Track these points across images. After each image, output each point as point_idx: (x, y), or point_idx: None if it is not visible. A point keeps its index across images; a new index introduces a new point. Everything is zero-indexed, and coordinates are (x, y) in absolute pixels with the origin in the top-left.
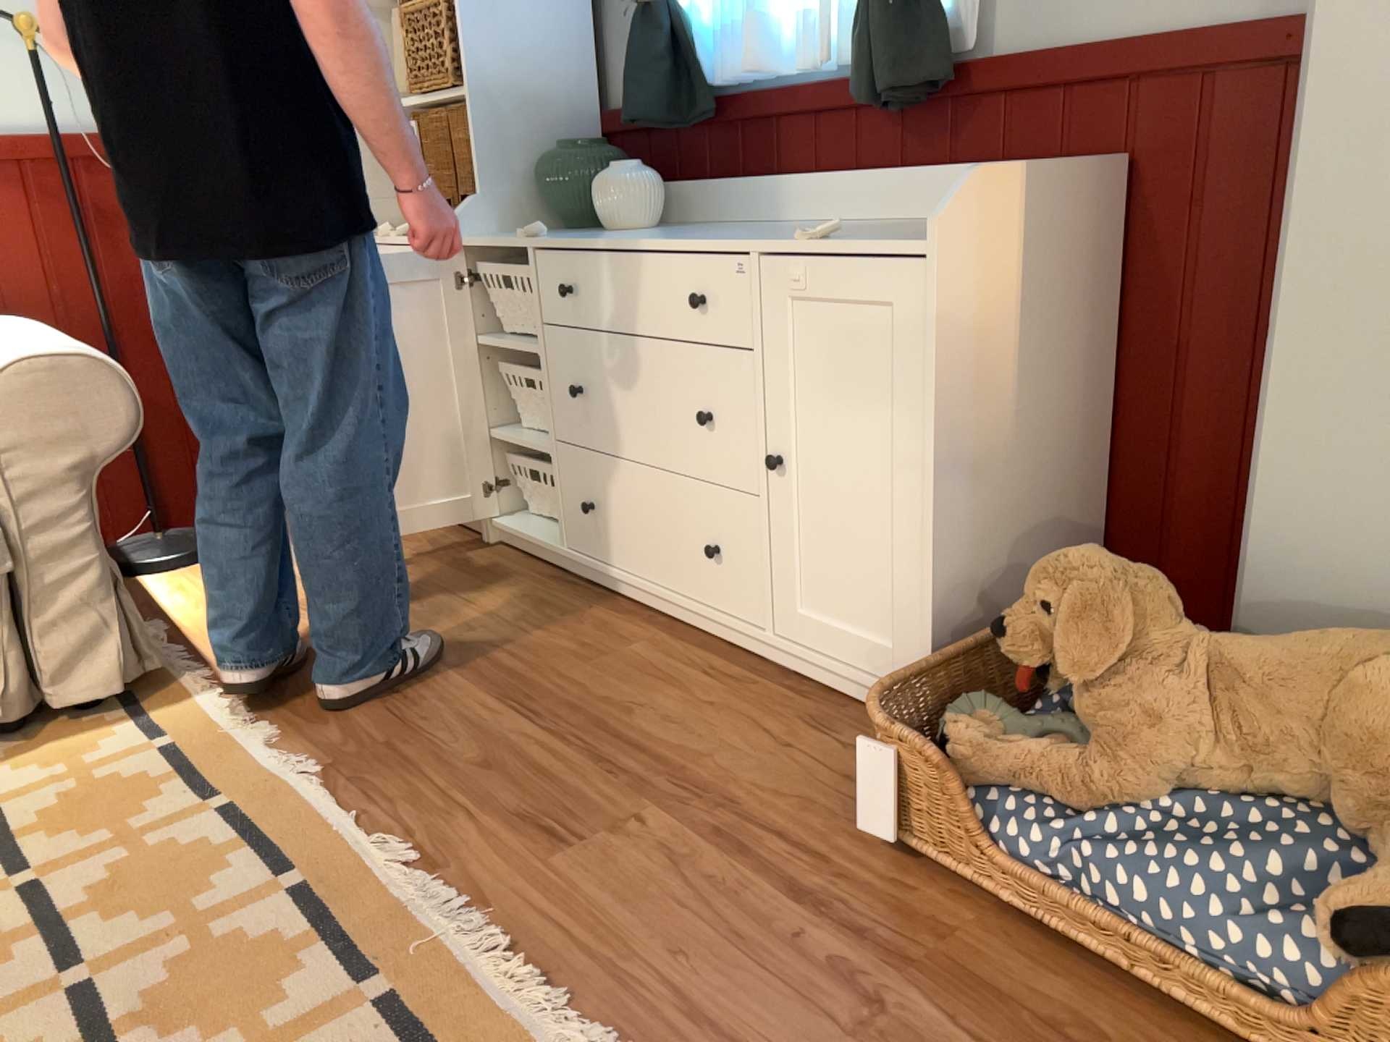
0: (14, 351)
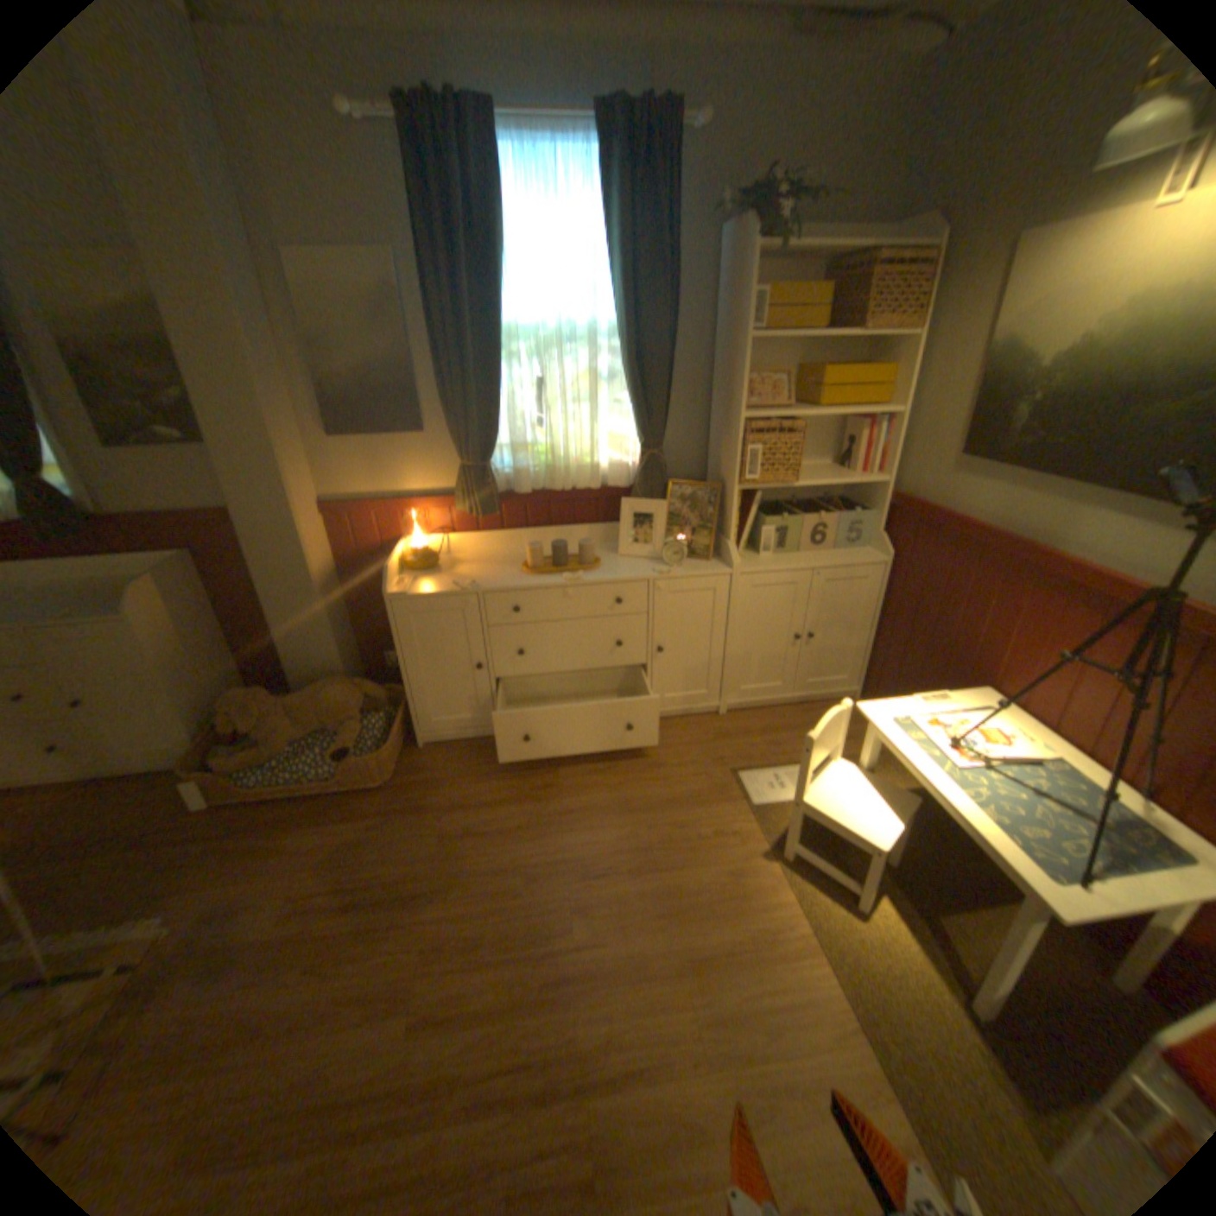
0: None
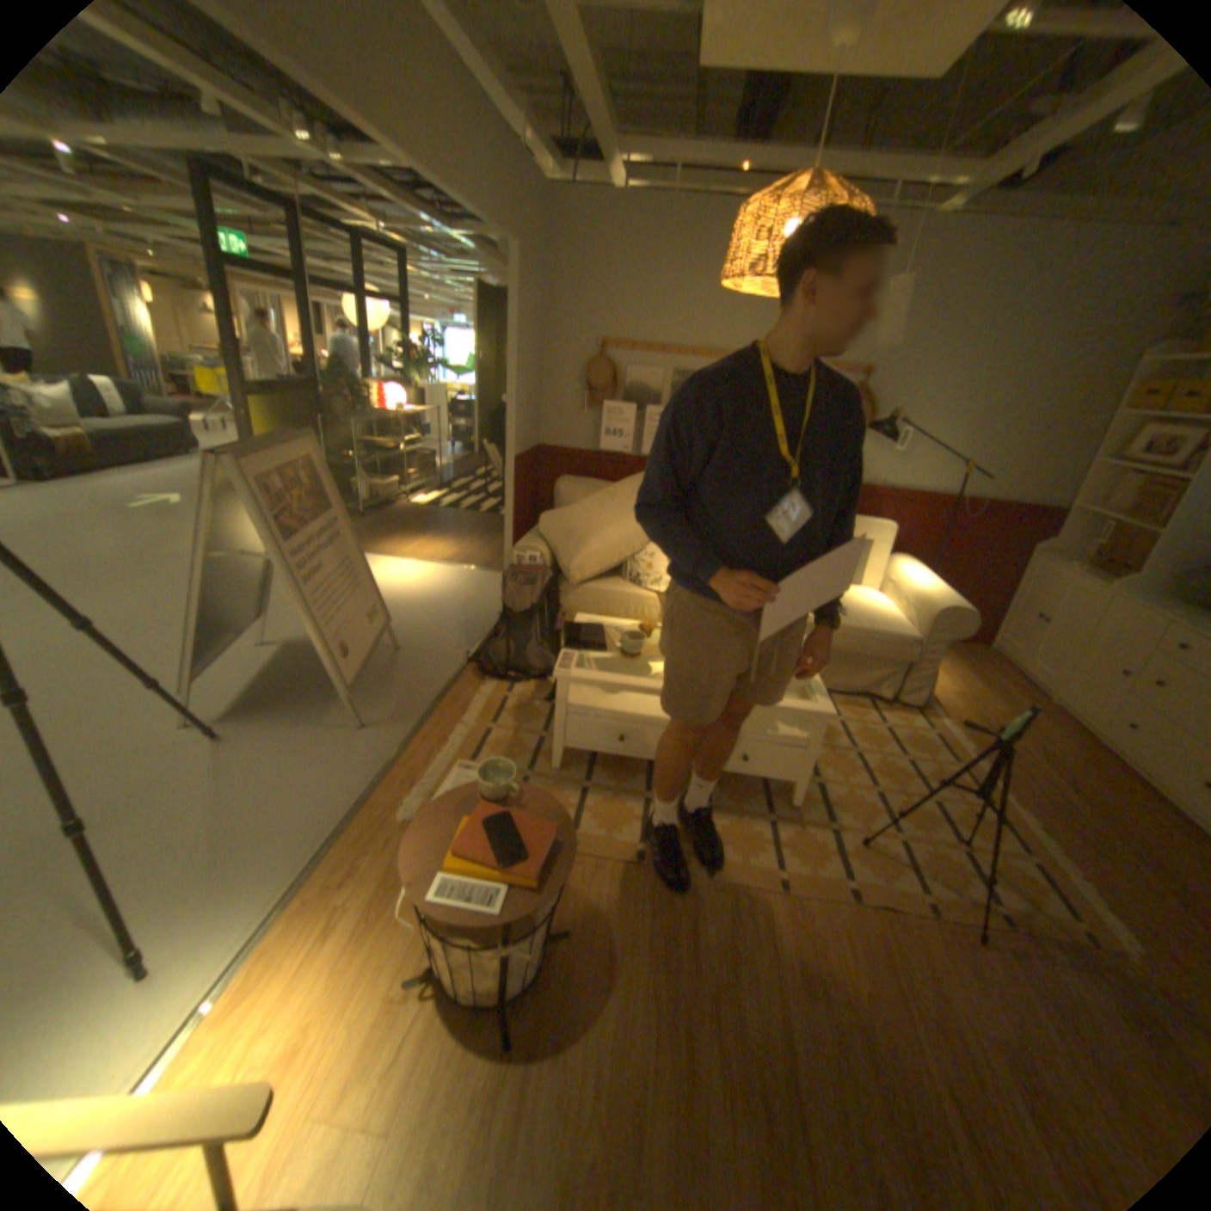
0: (941, 595)
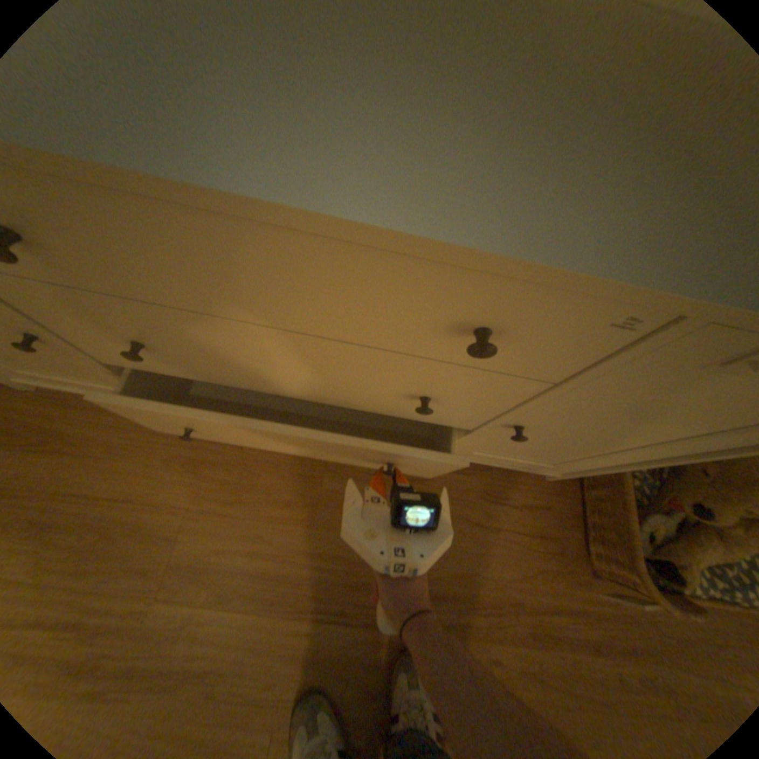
0: None
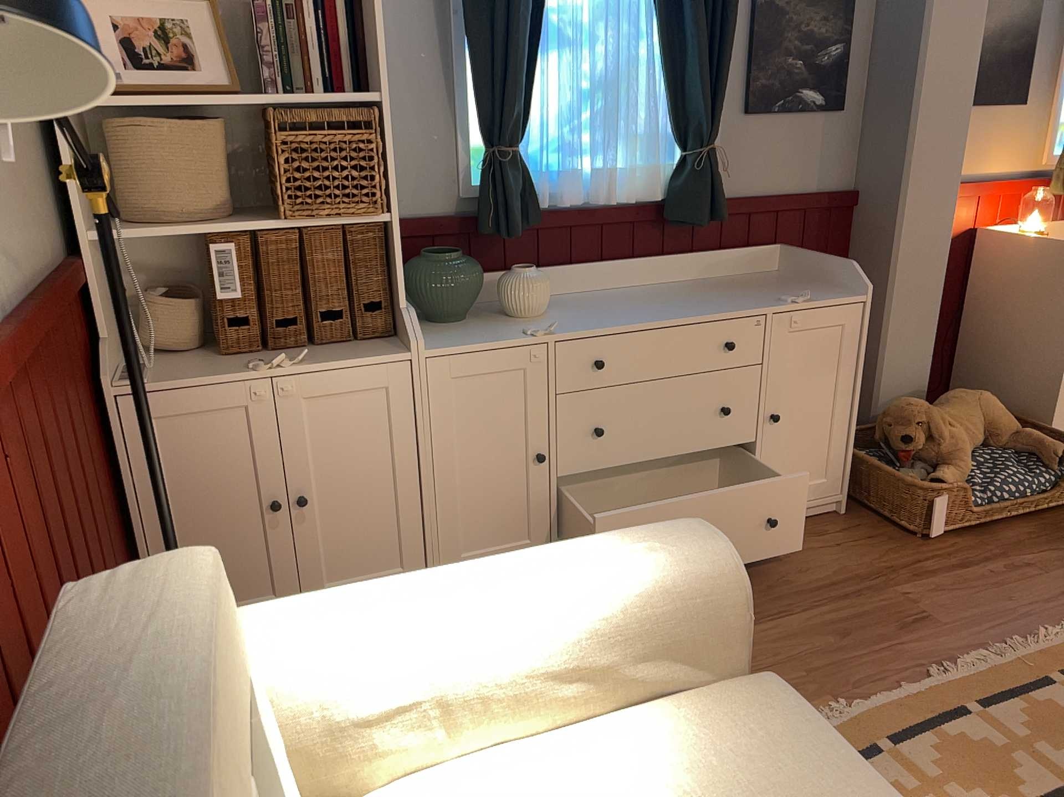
0: (635, 563)
